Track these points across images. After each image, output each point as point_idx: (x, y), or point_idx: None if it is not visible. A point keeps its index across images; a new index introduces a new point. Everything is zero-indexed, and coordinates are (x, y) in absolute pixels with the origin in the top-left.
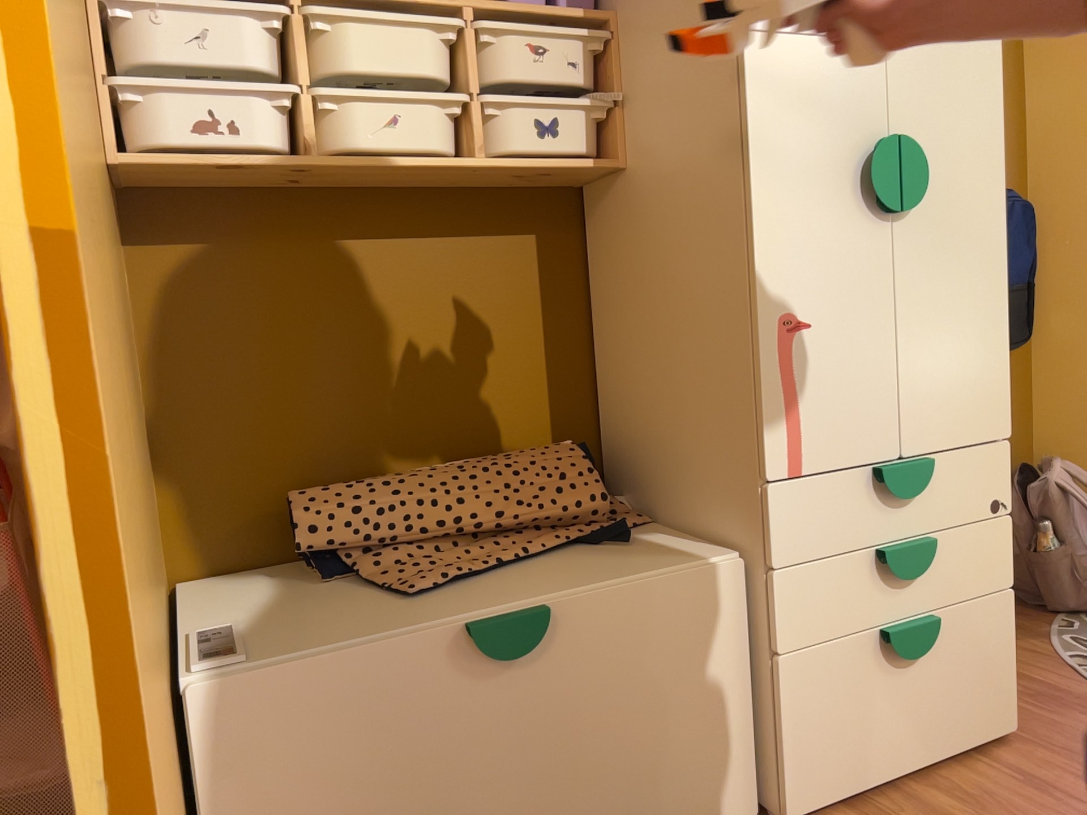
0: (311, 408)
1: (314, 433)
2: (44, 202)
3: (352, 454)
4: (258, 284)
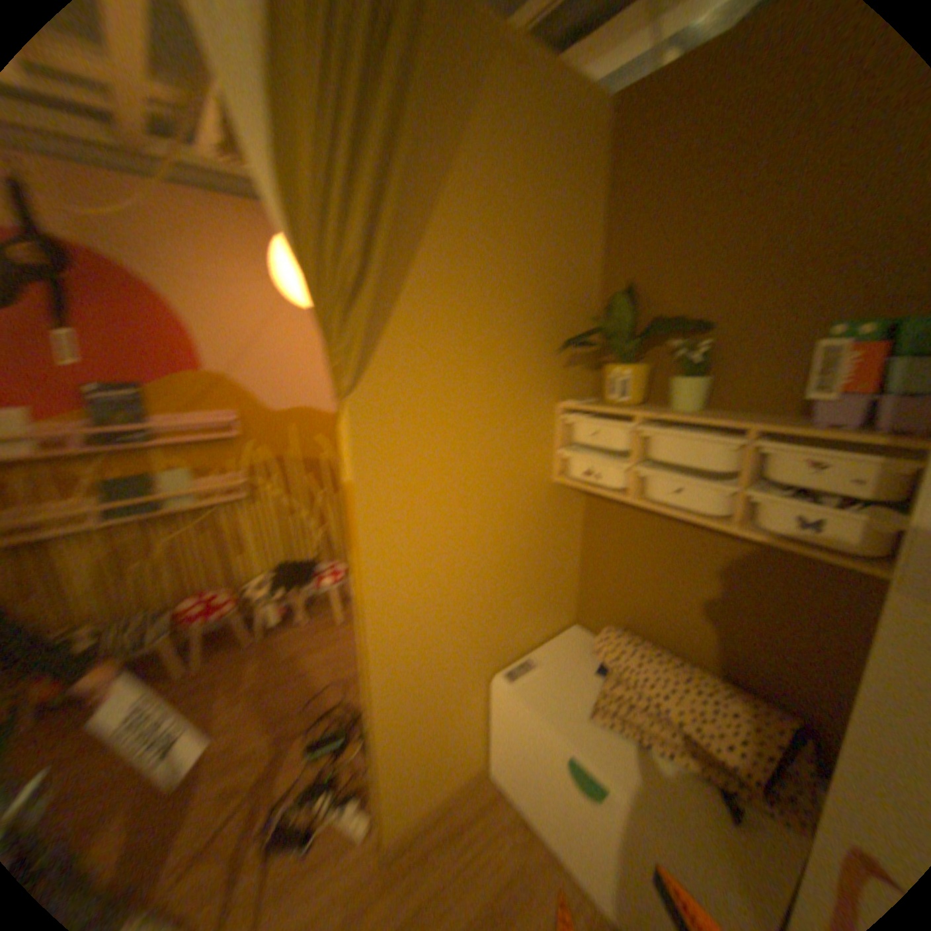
0: (641, 593)
1: (640, 605)
2: (361, 595)
3: (656, 625)
4: (630, 528)
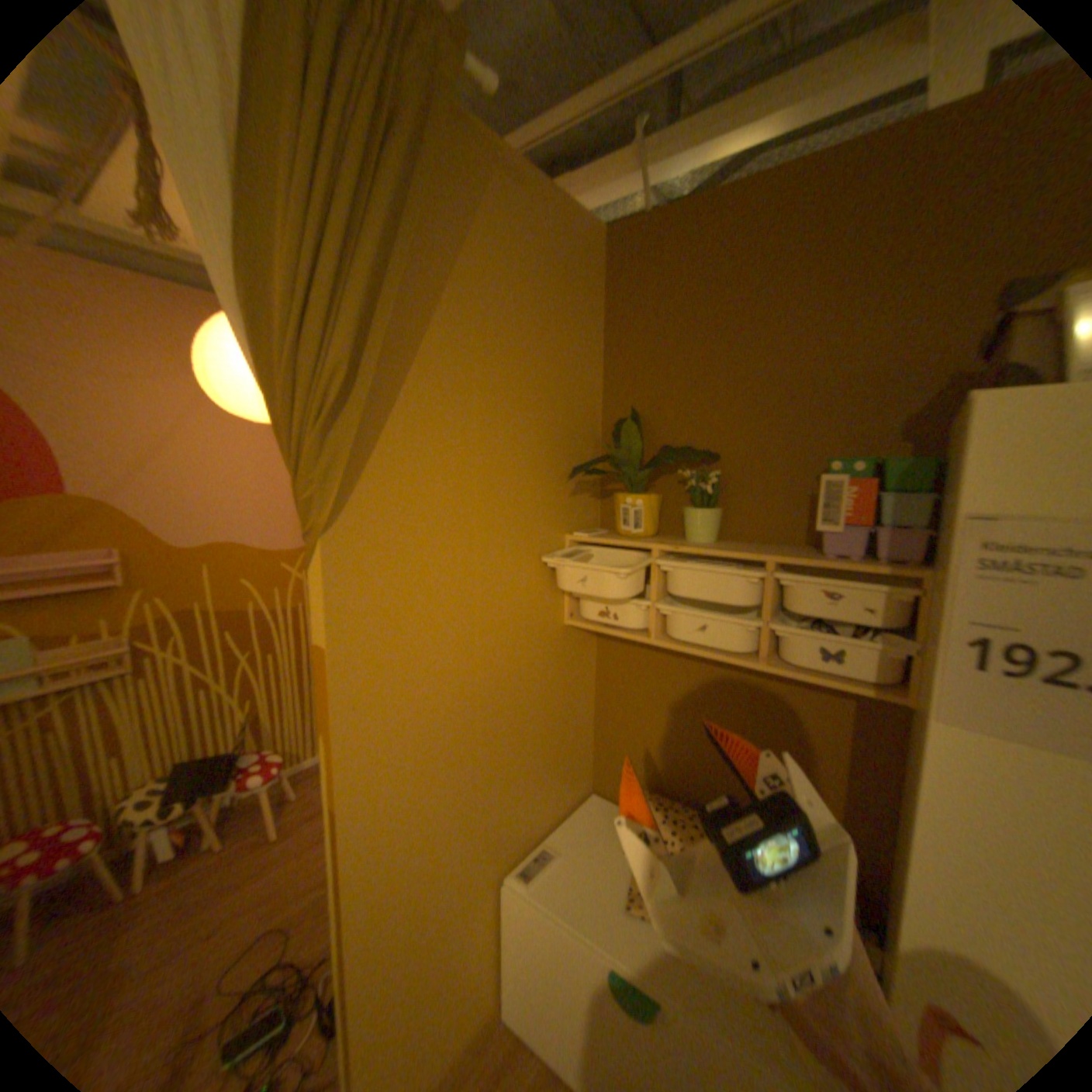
0: (667, 746)
1: (666, 760)
2: (339, 795)
3: (685, 781)
4: (650, 671)
